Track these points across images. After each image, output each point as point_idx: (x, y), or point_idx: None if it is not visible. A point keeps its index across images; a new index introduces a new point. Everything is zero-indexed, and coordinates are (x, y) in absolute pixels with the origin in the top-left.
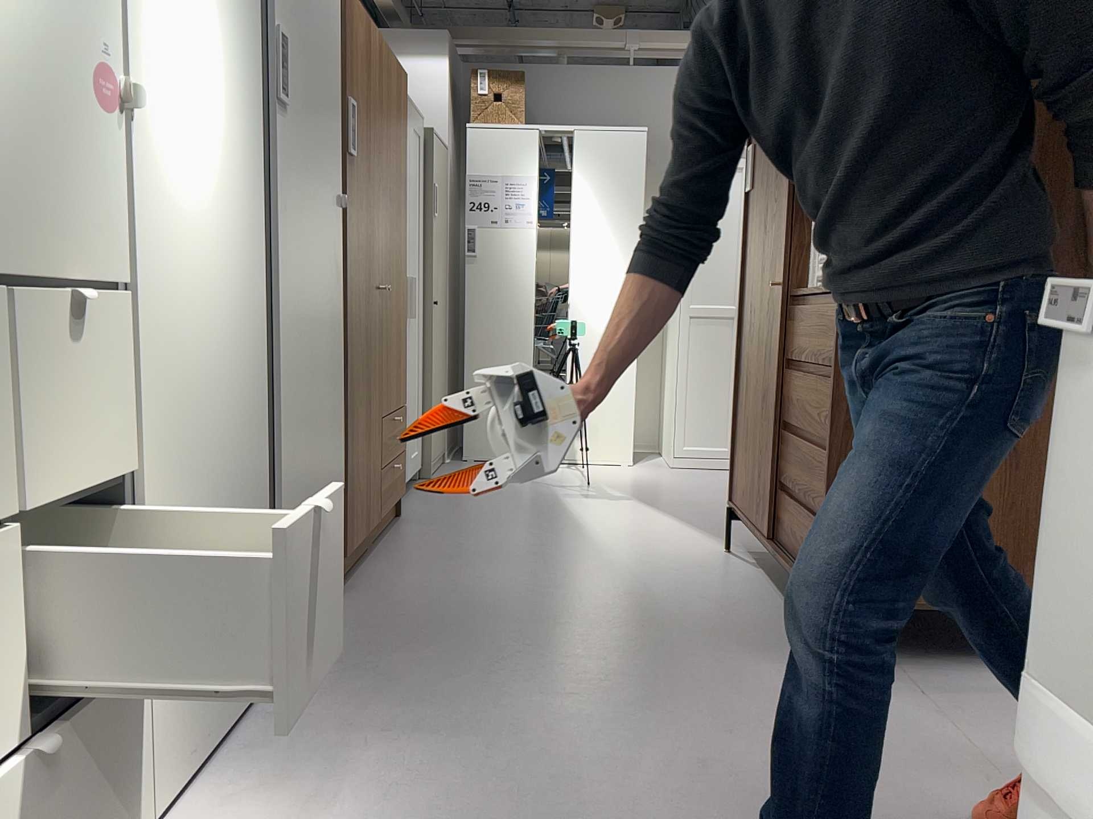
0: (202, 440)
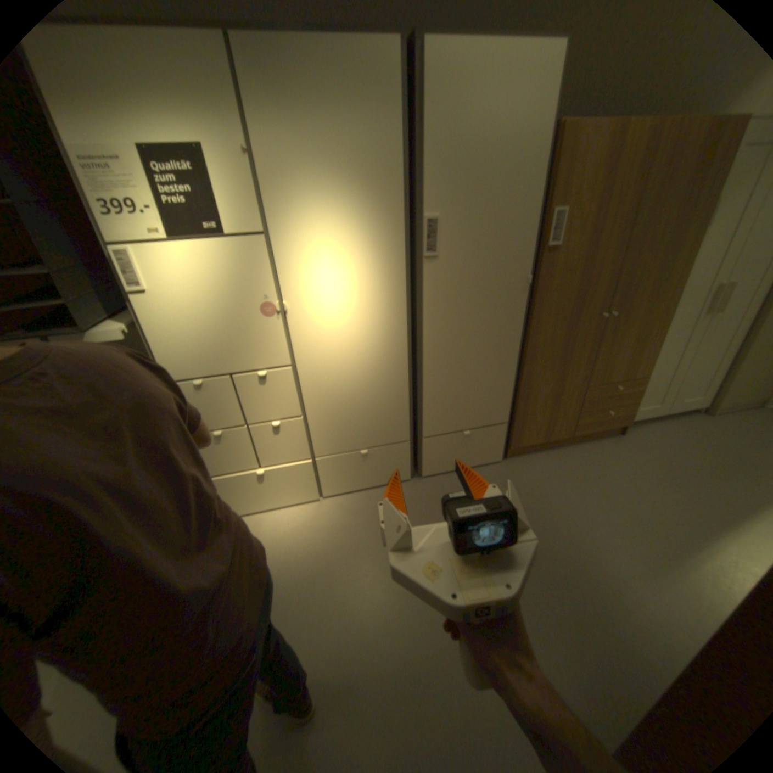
0: (352, 406)
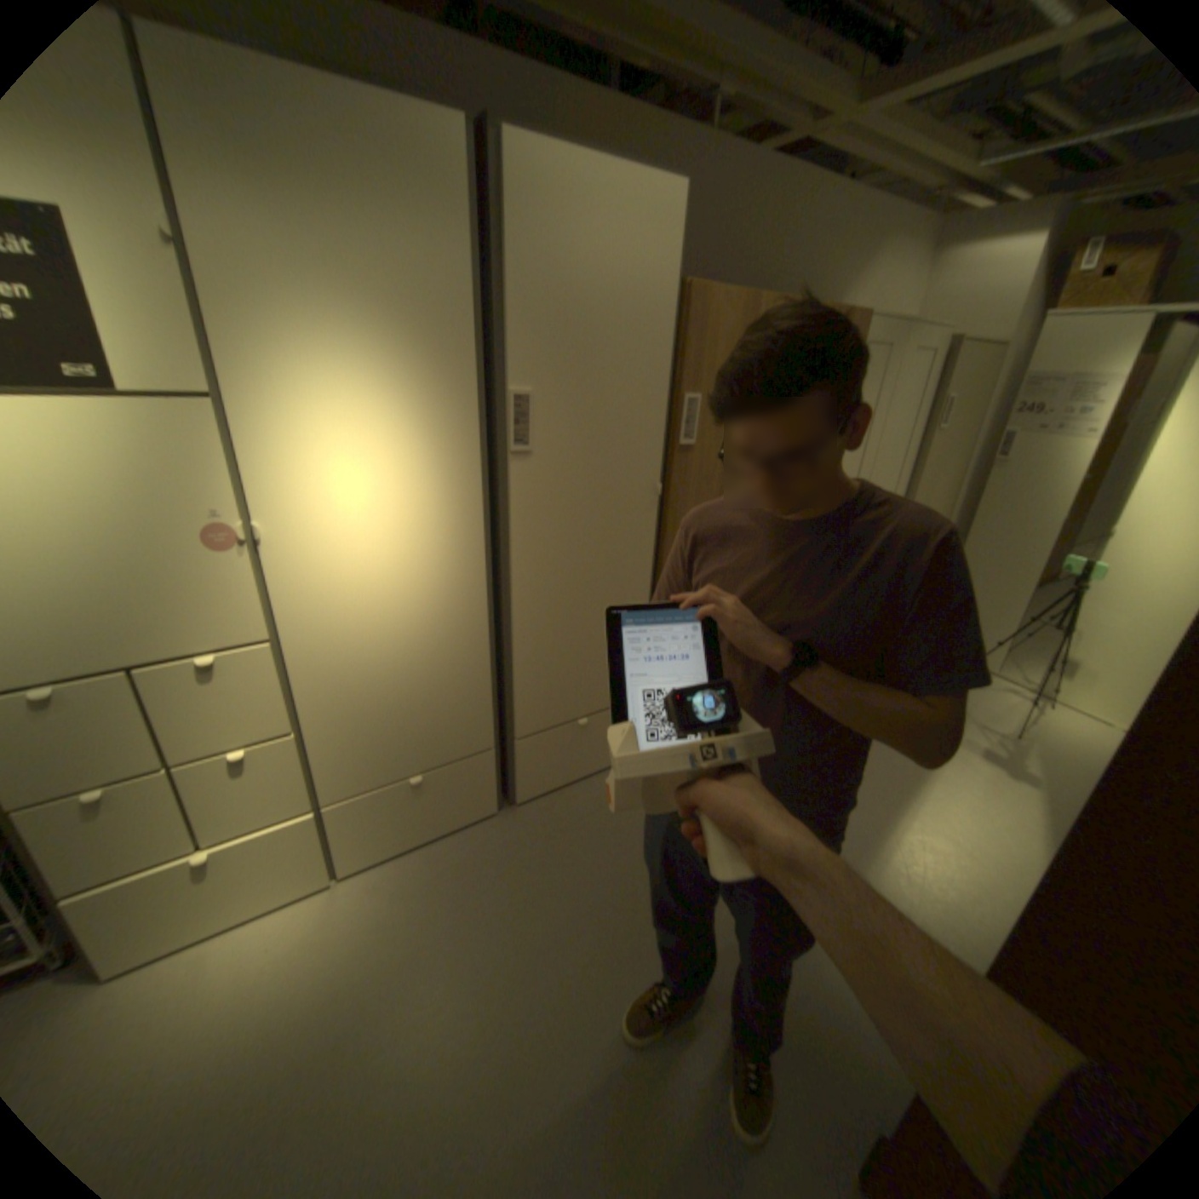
0: (393, 702)
